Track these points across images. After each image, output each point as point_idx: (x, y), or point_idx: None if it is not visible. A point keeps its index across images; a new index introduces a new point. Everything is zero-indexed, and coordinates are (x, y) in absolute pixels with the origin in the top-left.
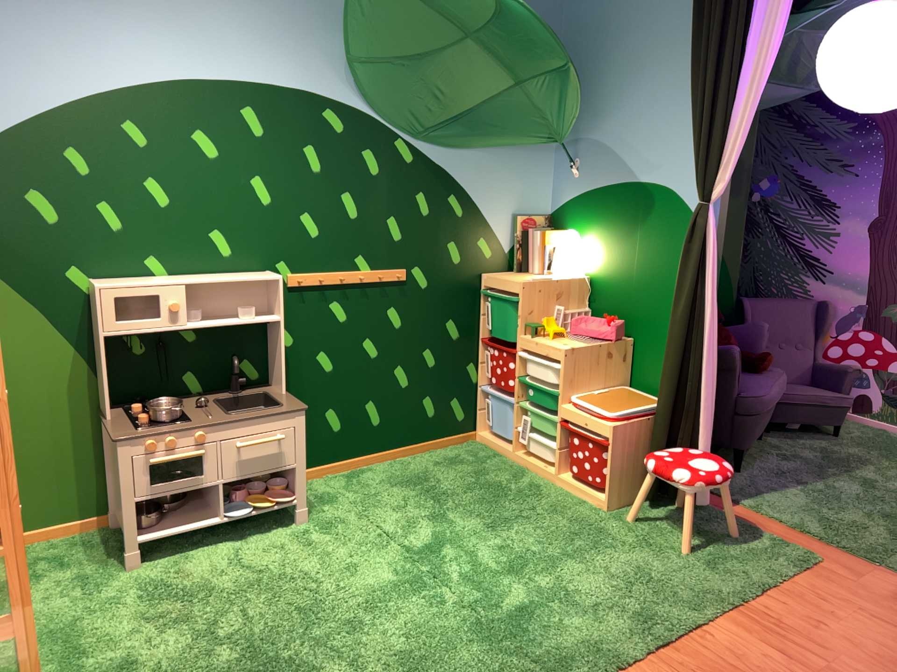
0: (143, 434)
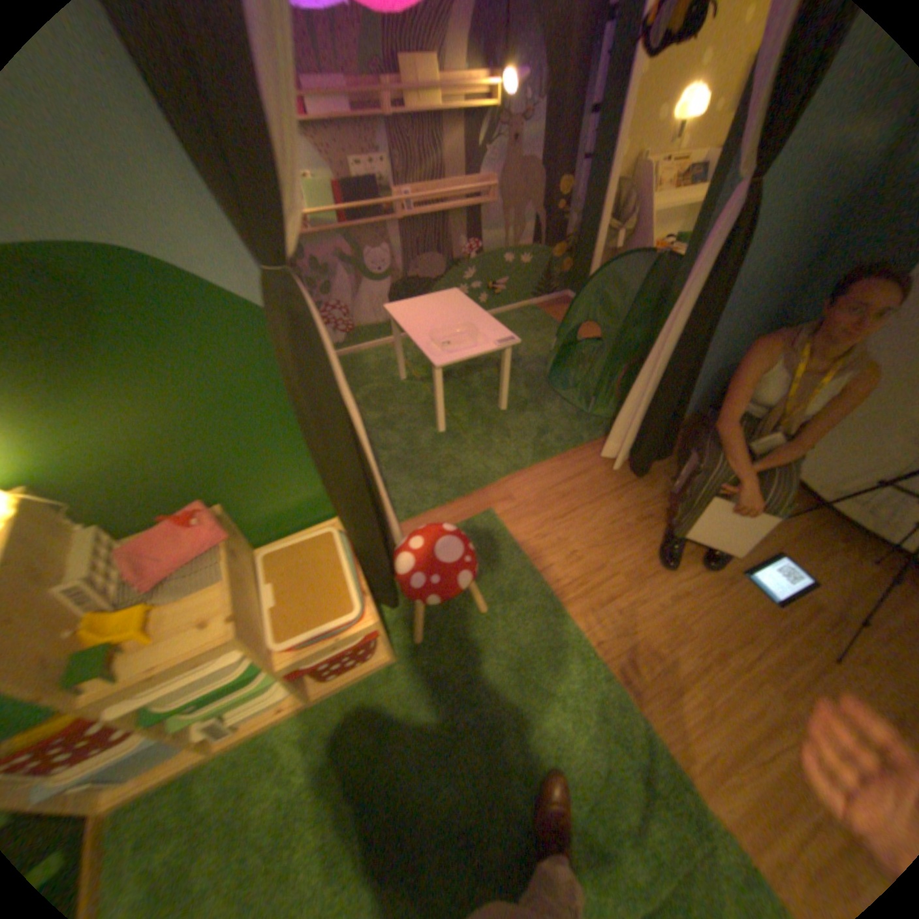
0: None
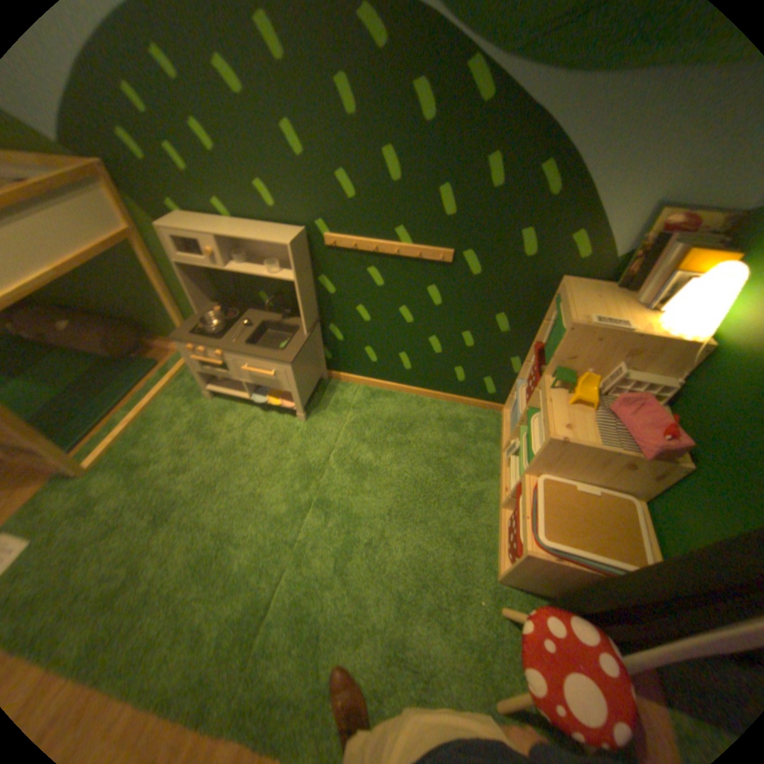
0: (186, 340)
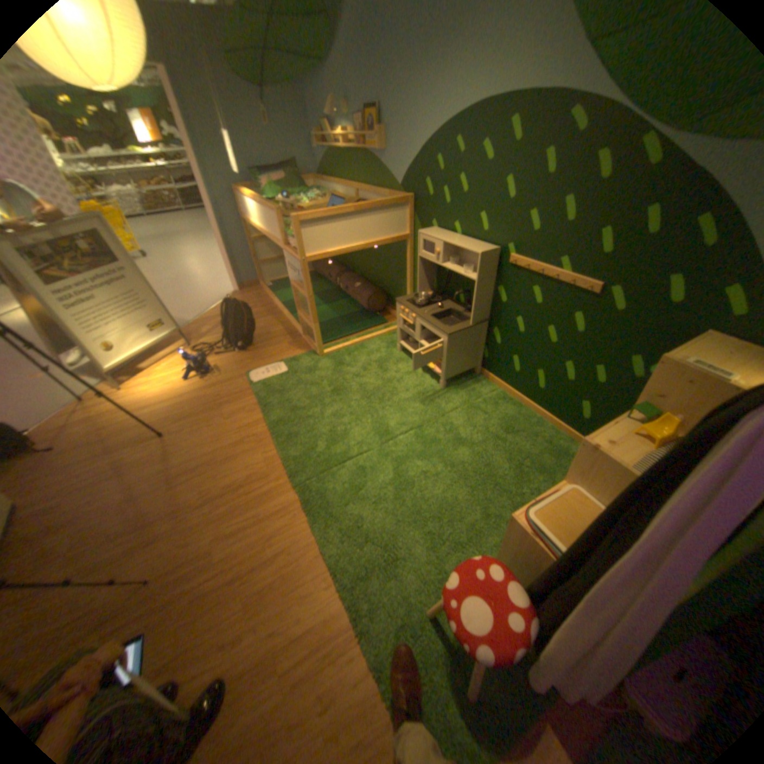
0: (401, 304)
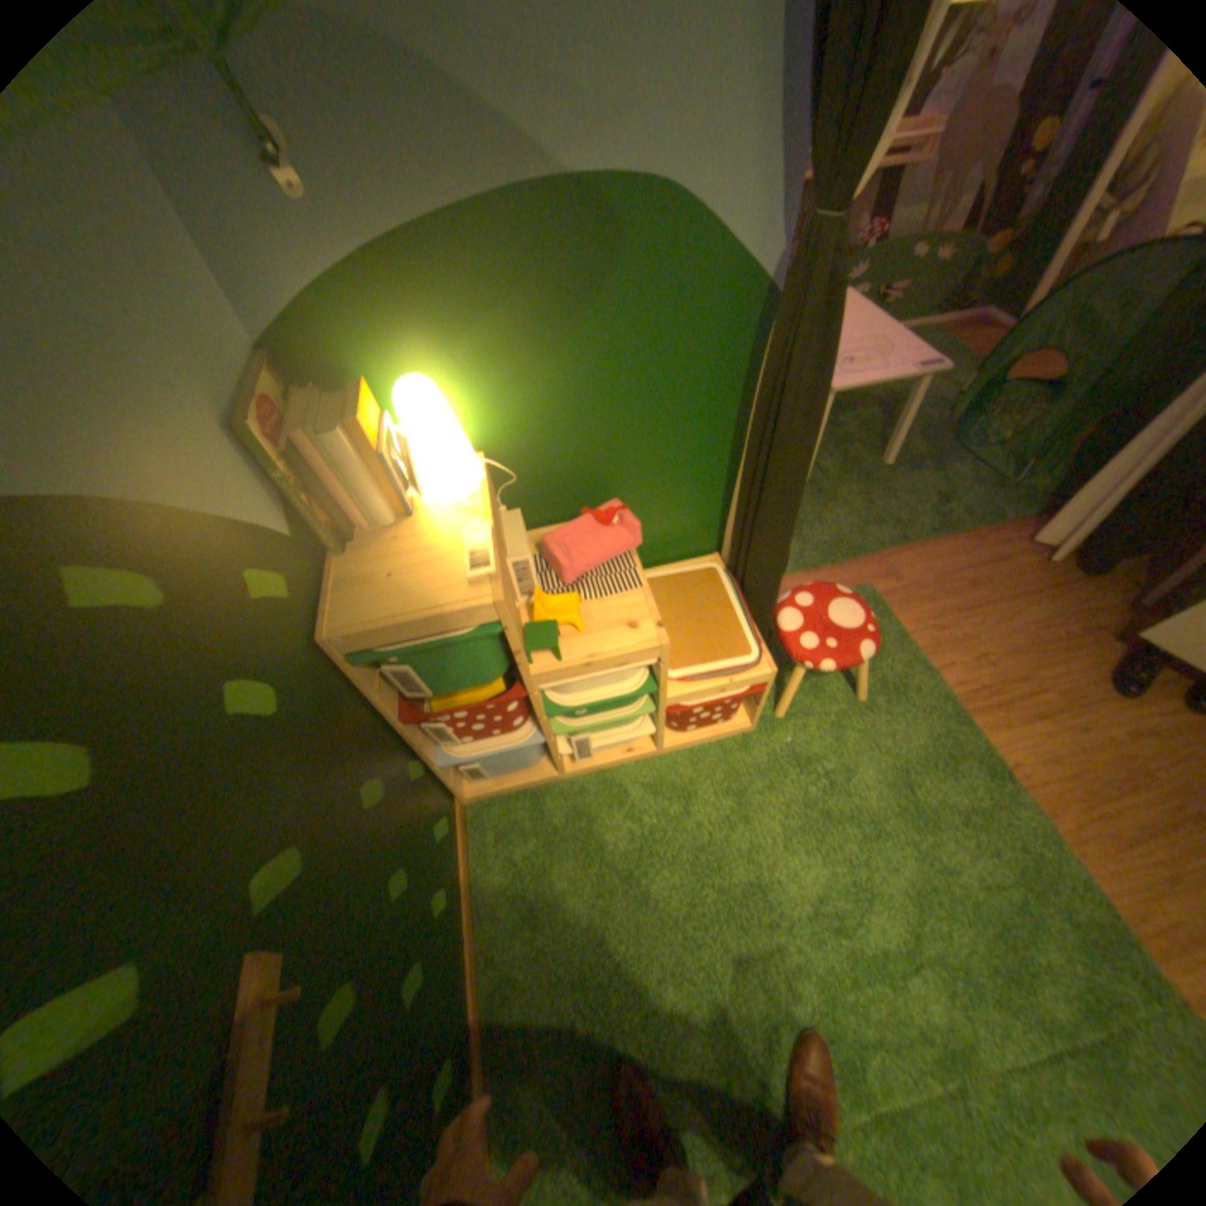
0: None
